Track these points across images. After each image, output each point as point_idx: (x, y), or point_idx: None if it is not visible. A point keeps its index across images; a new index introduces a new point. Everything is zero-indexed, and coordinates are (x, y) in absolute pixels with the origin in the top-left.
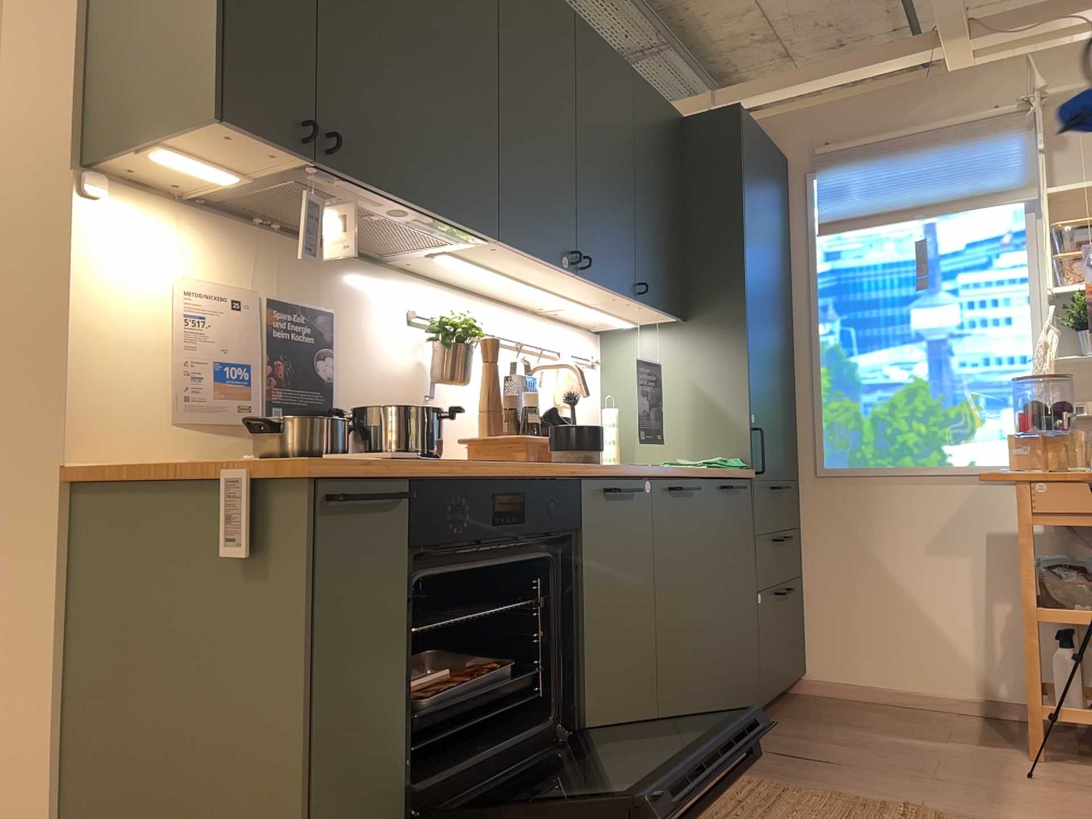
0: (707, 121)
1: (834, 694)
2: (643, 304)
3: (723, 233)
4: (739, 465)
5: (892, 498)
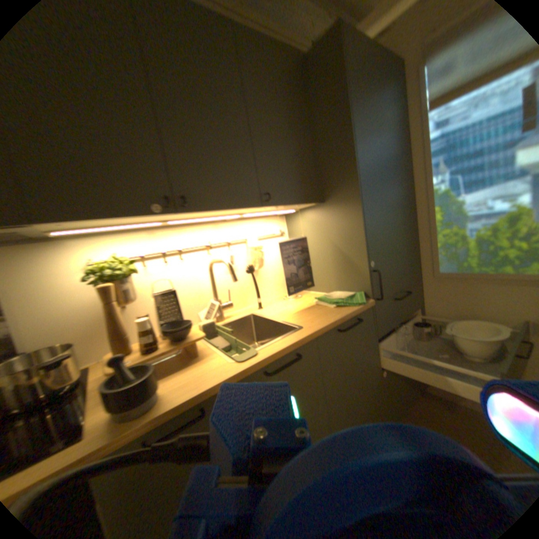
0: (318, 47)
1: (447, 399)
2: (275, 206)
3: (338, 135)
4: (357, 303)
5: (492, 294)
